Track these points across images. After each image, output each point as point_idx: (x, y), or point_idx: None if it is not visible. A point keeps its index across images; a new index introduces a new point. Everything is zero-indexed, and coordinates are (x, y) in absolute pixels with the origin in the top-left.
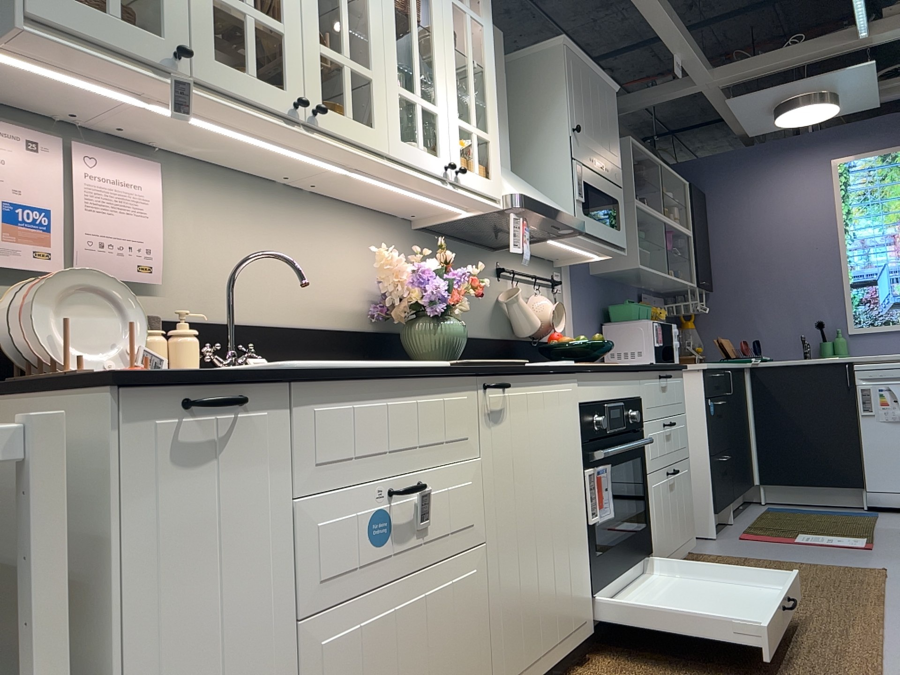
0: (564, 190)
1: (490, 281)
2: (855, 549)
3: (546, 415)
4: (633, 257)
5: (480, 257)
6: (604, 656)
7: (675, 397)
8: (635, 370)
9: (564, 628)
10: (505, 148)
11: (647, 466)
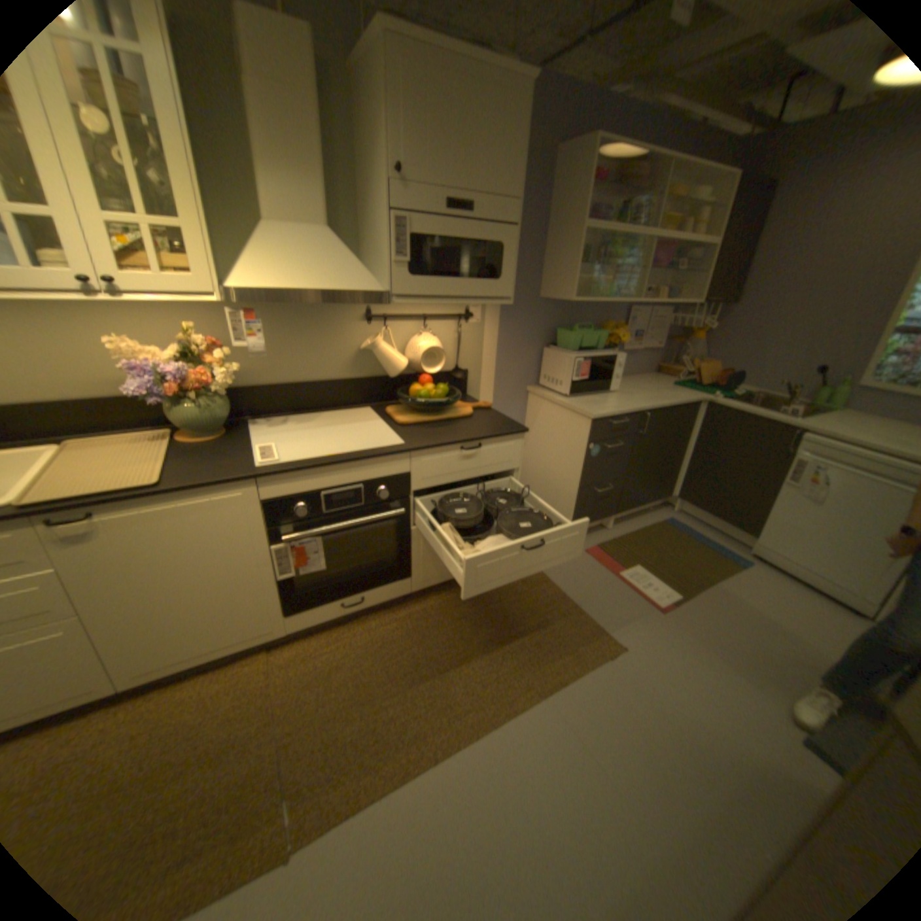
0: (384, 247)
1: (351, 327)
2: (650, 608)
3: (184, 521)
4: (579, 283)
5: (334, 306)
6: (299, 646)
7: (492, 459)
8: (389, 455)
9: (231, 640)
10: (309, 199)
11: (412, 522)
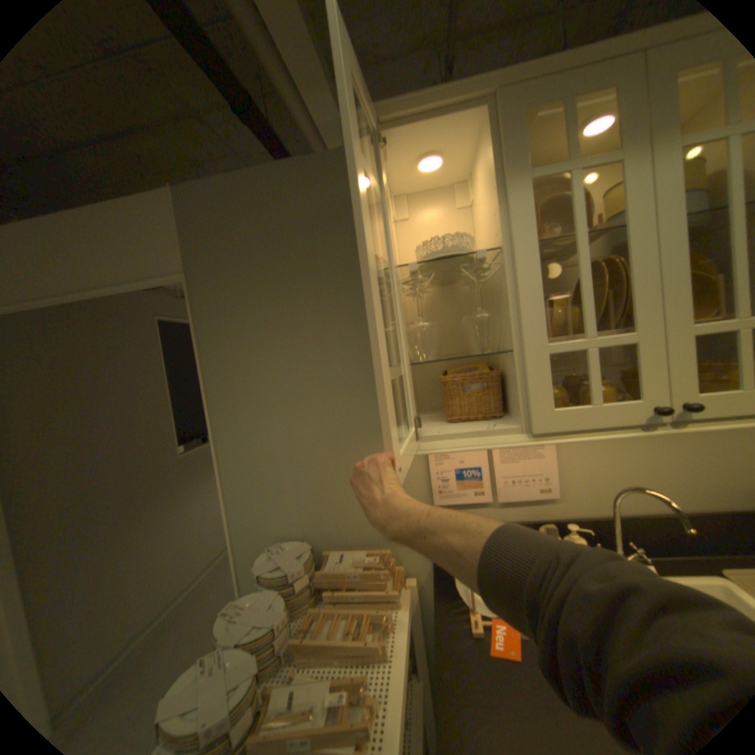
0: None
1: None
2: None
3: None
4: None
5: None
6: None
7: None
8: None
9: None
10: None
11: None
